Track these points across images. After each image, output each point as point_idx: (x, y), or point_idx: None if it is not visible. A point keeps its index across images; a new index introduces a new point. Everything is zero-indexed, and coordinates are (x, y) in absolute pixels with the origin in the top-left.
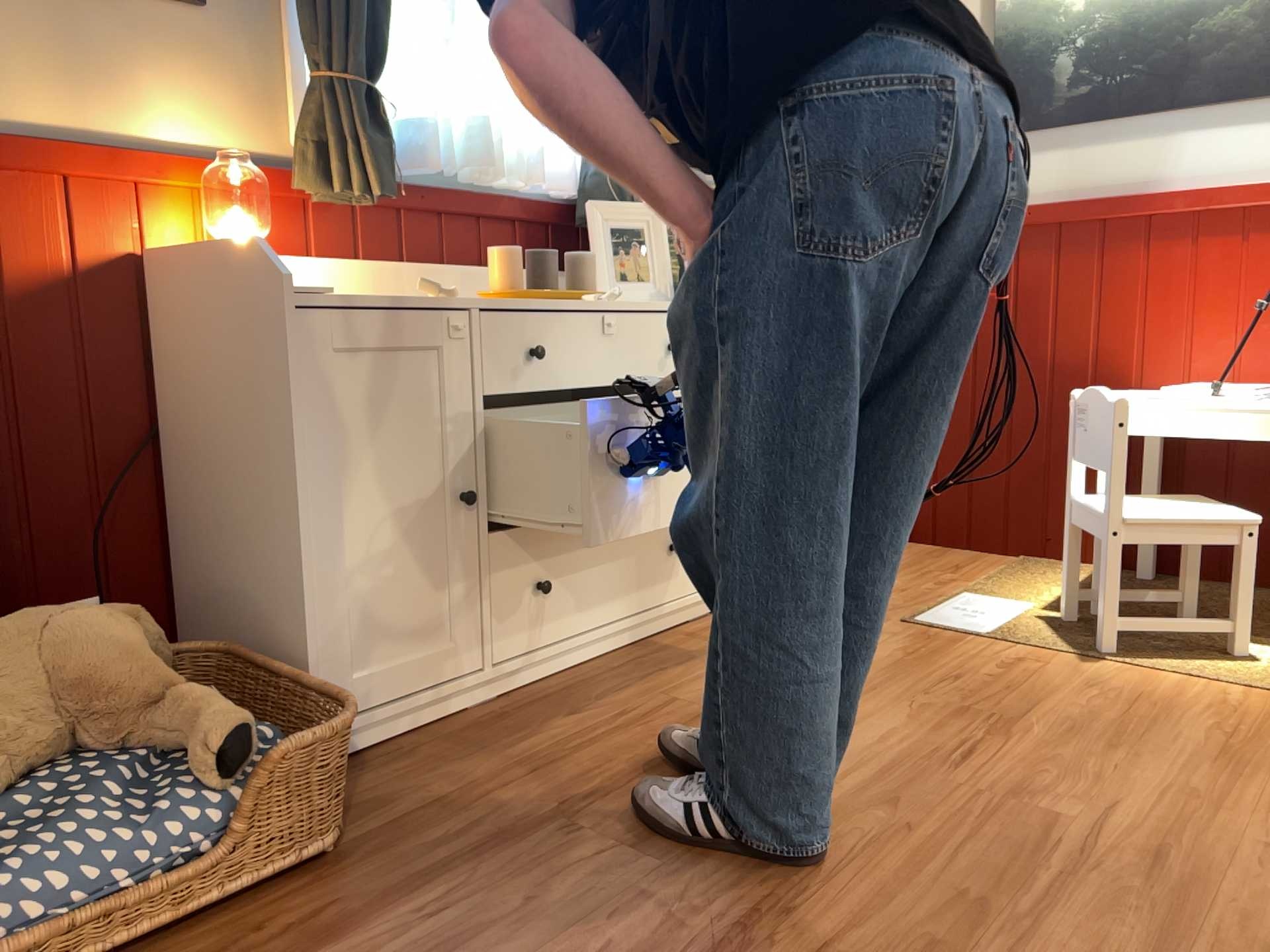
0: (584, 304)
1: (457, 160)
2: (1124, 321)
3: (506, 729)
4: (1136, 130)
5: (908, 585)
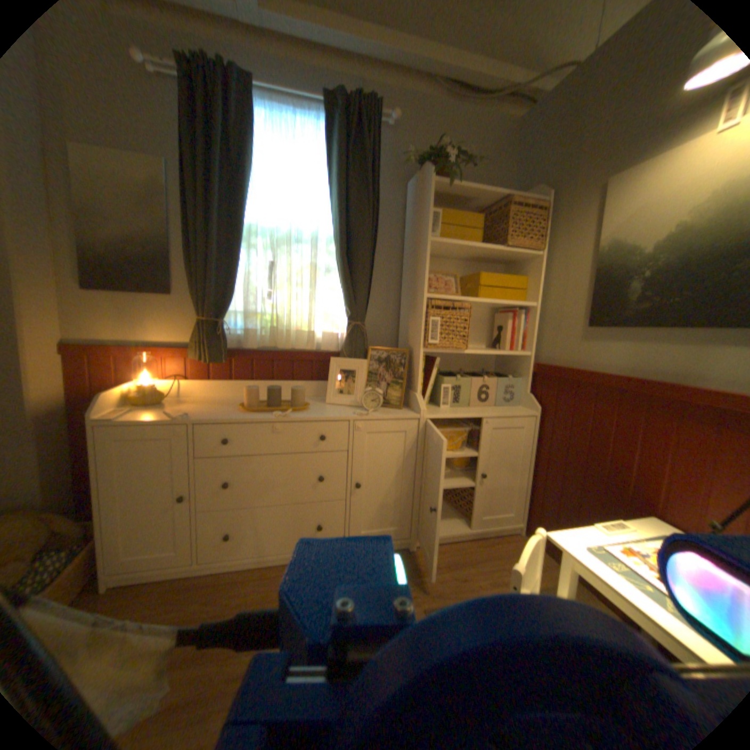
0: (266, 419)
1: (272, 342)
2: (660, 469)
3: (178, 600)
4: (686, 337)
5: (474, 579)
